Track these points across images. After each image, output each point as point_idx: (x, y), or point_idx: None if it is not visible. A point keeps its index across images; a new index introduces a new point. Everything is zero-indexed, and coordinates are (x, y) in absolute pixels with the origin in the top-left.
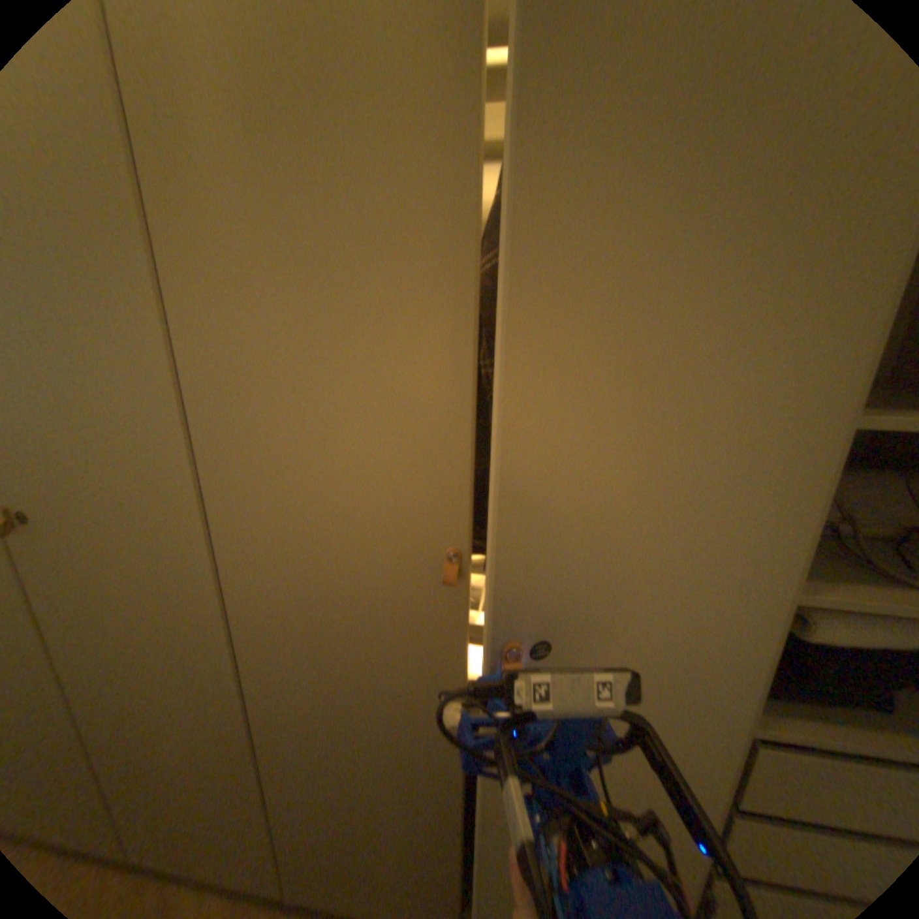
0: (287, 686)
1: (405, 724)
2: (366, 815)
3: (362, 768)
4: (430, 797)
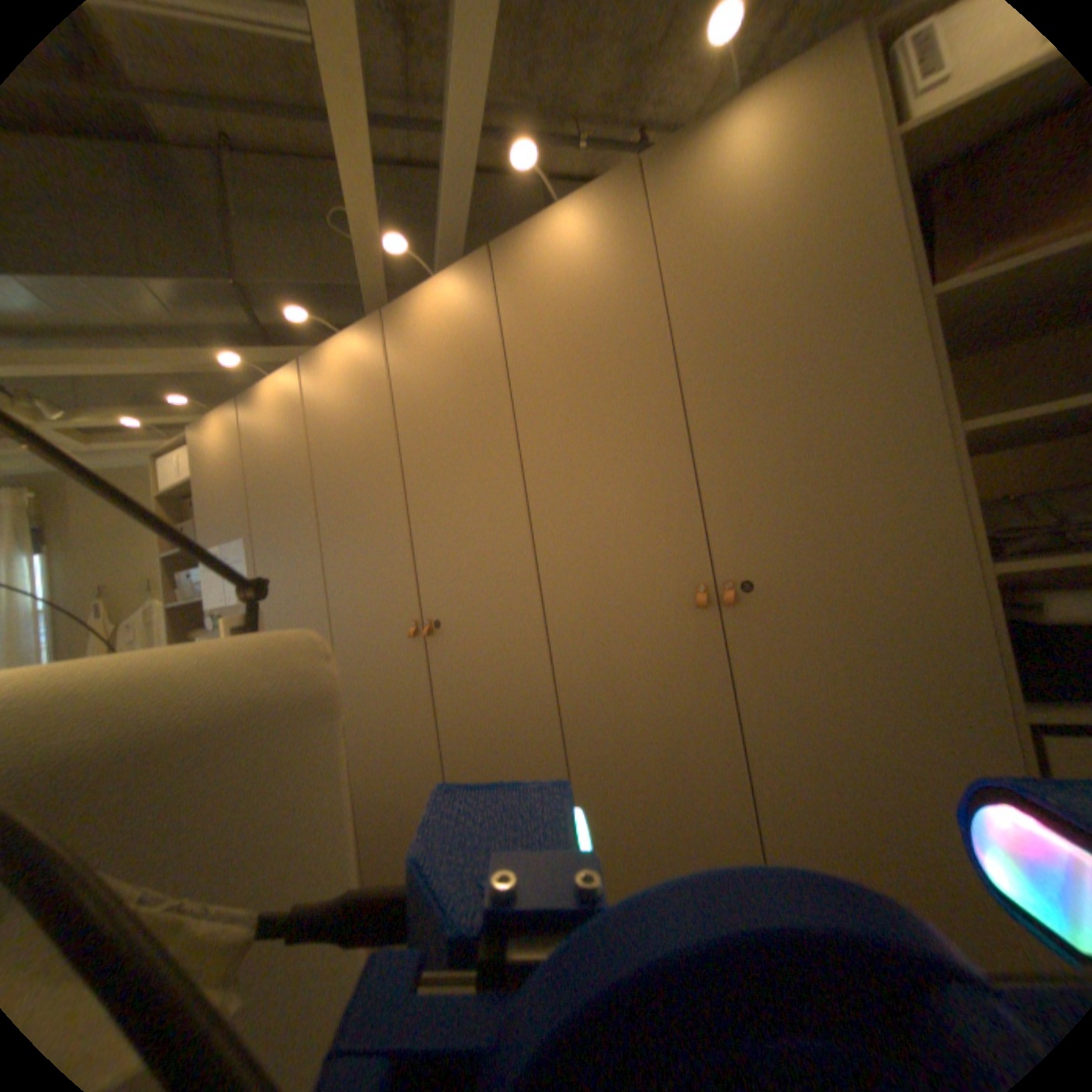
0: (597, 724)
1: (690, 746)
2: (671, 863)
3: (662, 803)
4: (725, 831)
